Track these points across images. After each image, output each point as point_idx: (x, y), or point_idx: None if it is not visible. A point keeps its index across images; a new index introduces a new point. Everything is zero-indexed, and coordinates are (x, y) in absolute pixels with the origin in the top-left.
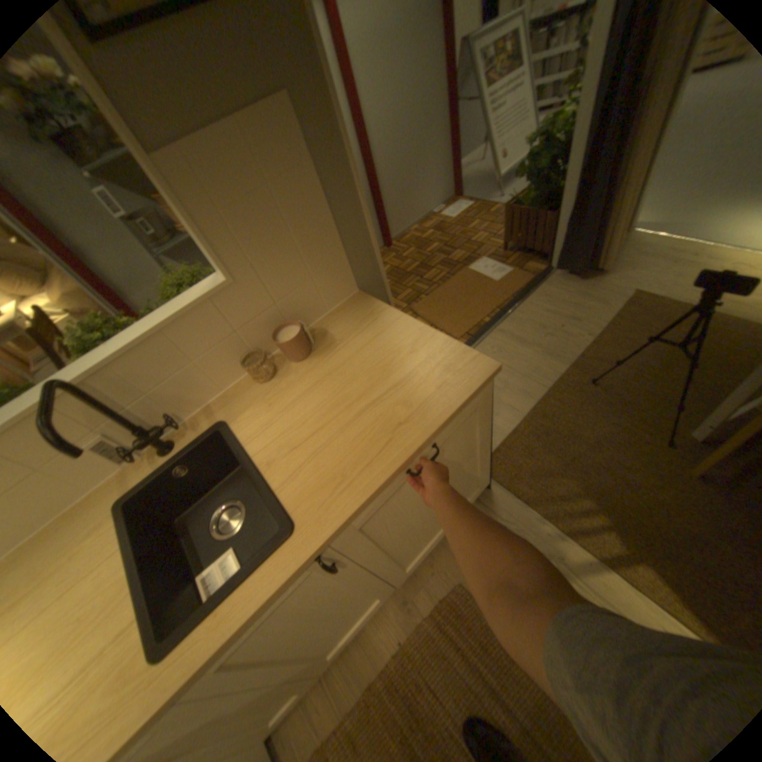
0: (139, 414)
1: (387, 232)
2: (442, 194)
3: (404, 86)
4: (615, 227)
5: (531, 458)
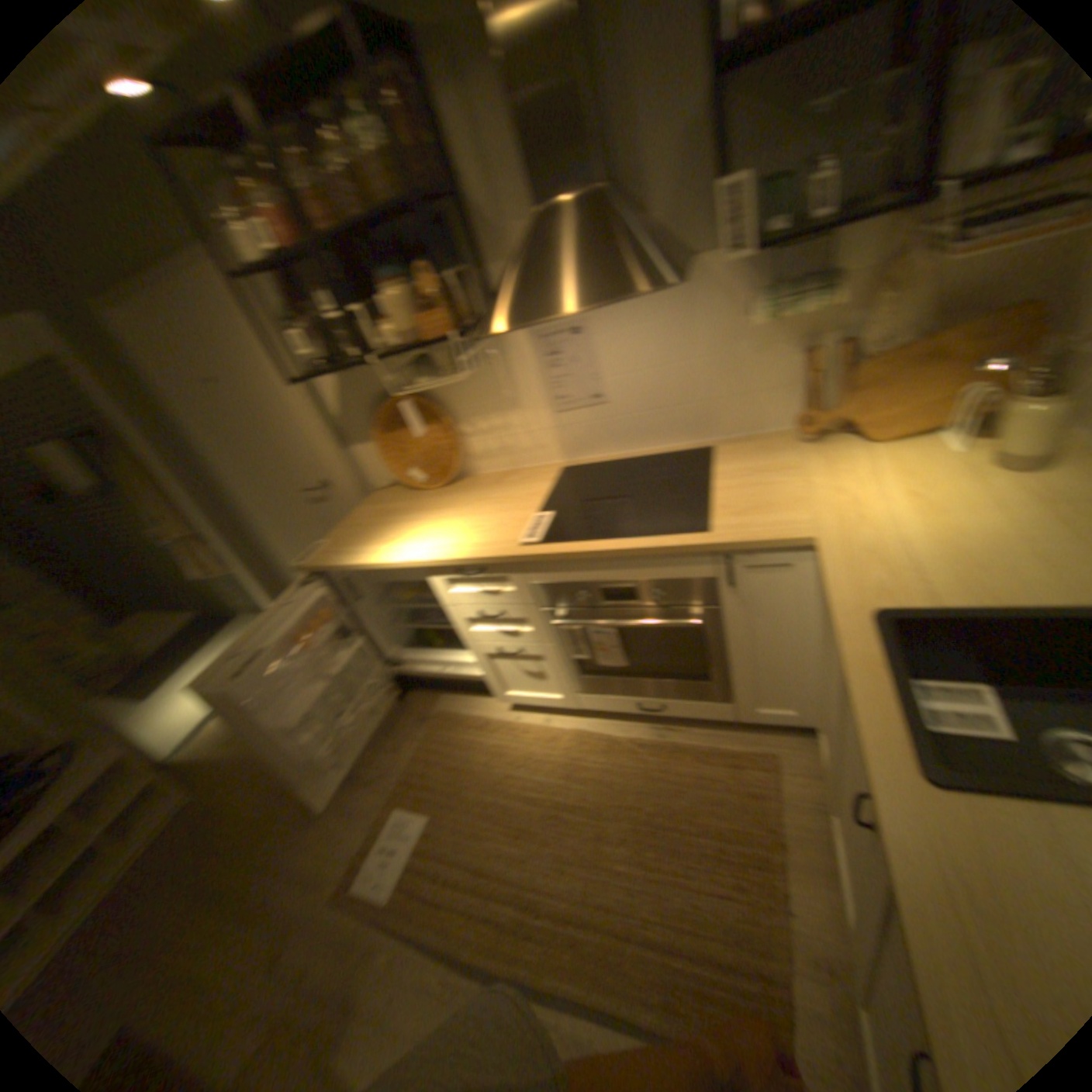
0: None
1: None
2: None
3: None
4: None
5: None
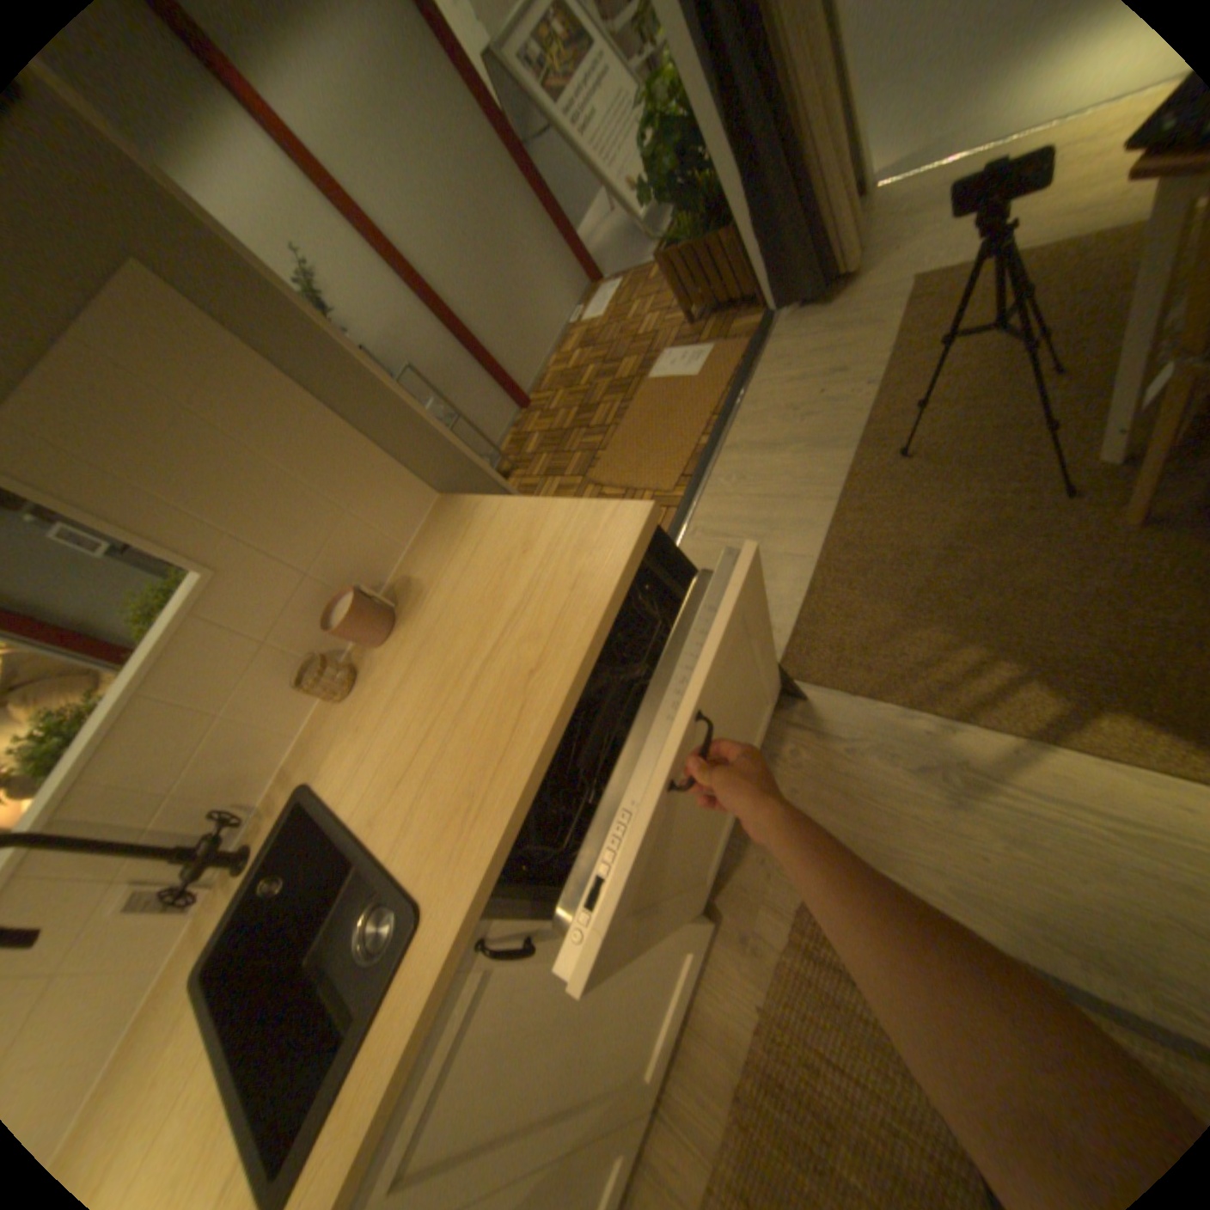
0: (175, 831)
1: (512, 388)
2: (569, 291)
3: (429, 169)
4: (838, 199)
5: (851, 620)
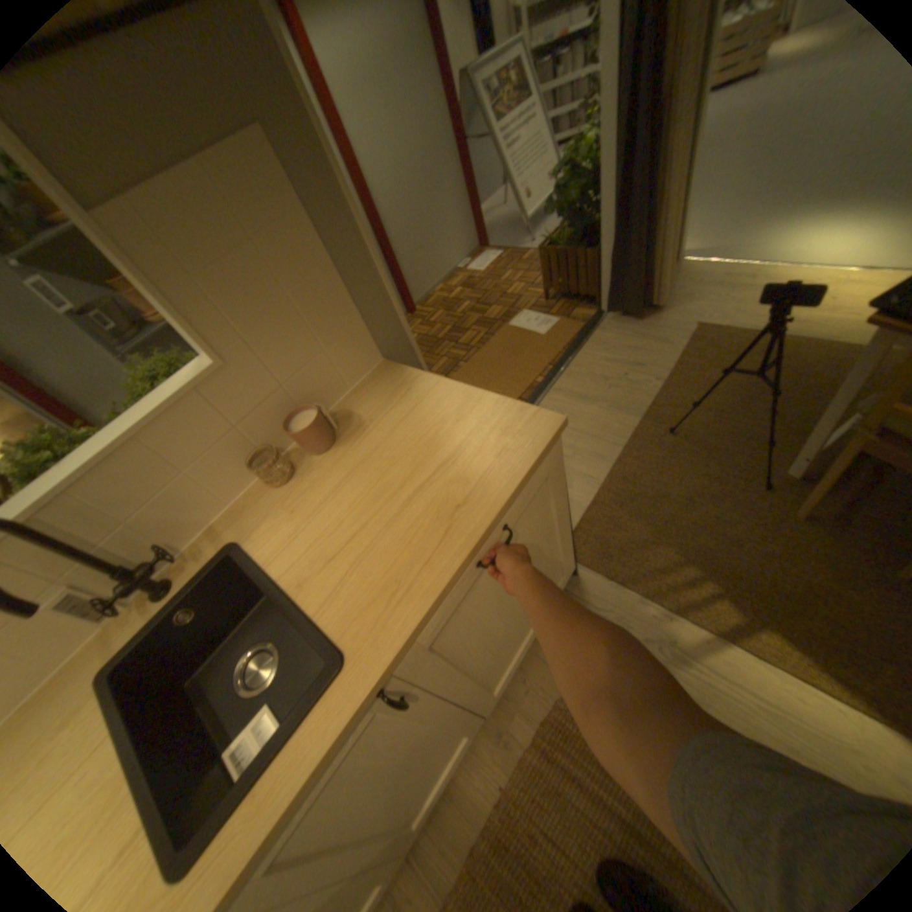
0: (118, 551)
1: (408, 296)
2: (465, 245)
3: (402, 127)
4: (662, 258)
5: (617, 530)
